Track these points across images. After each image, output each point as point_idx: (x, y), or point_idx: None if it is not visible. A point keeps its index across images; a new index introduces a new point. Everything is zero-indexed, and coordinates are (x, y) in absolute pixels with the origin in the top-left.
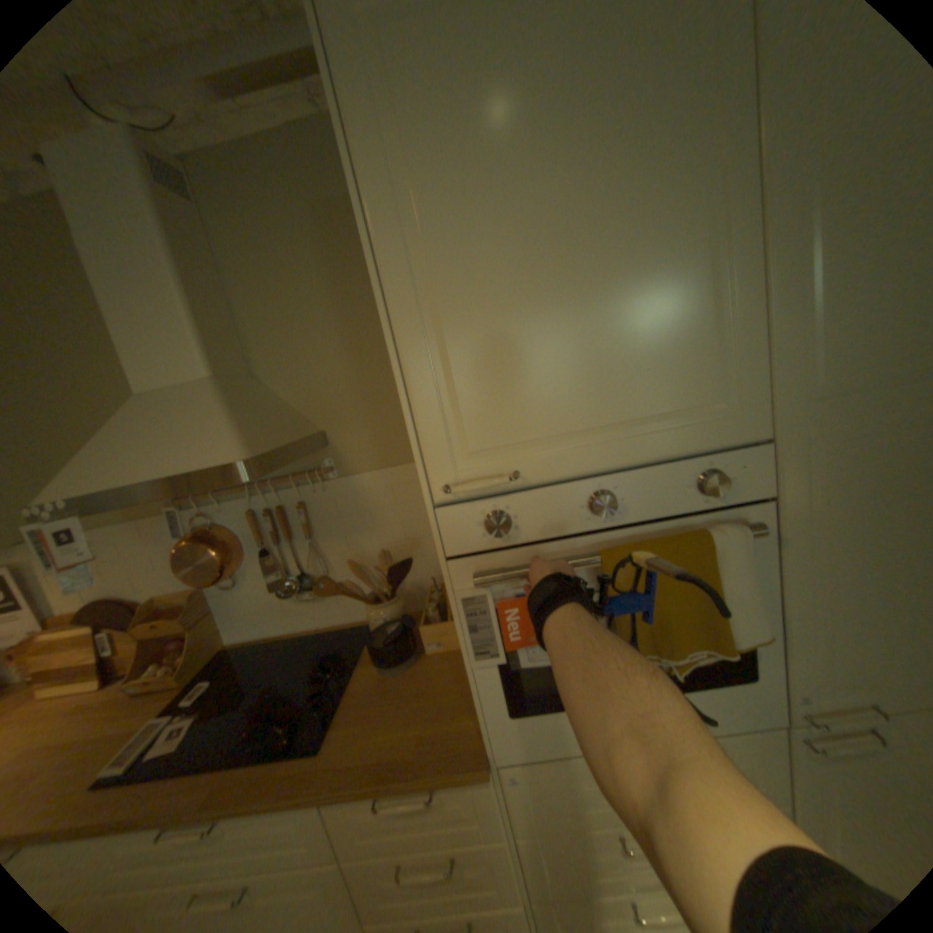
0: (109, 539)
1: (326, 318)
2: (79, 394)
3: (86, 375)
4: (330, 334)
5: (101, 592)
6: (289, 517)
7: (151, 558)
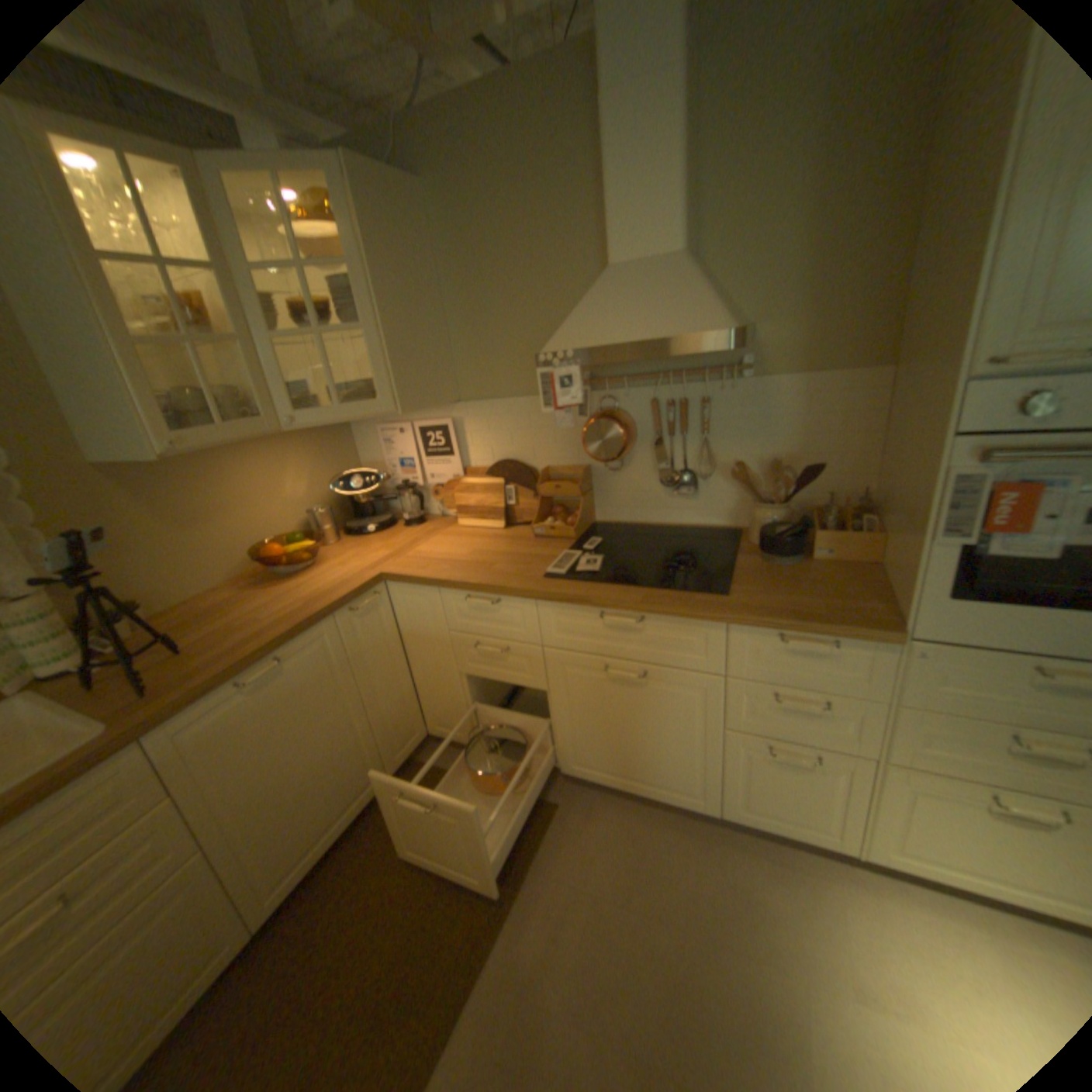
0: (525, 408)
1: (801, 189)
2: (532, 267)
3: (542, 249)
4: (800, 210)
5: (509, 454)
6: (691, 411)
7: (556, 431)
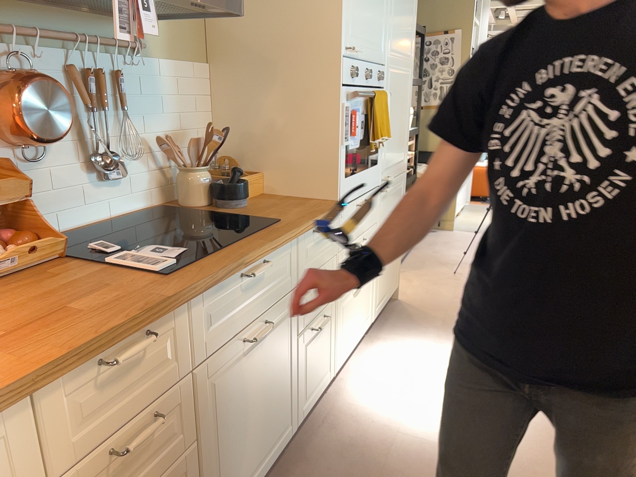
0: None
1: None
2: None
3: None
4: None
5: None
6: (106, 86)
7: None
